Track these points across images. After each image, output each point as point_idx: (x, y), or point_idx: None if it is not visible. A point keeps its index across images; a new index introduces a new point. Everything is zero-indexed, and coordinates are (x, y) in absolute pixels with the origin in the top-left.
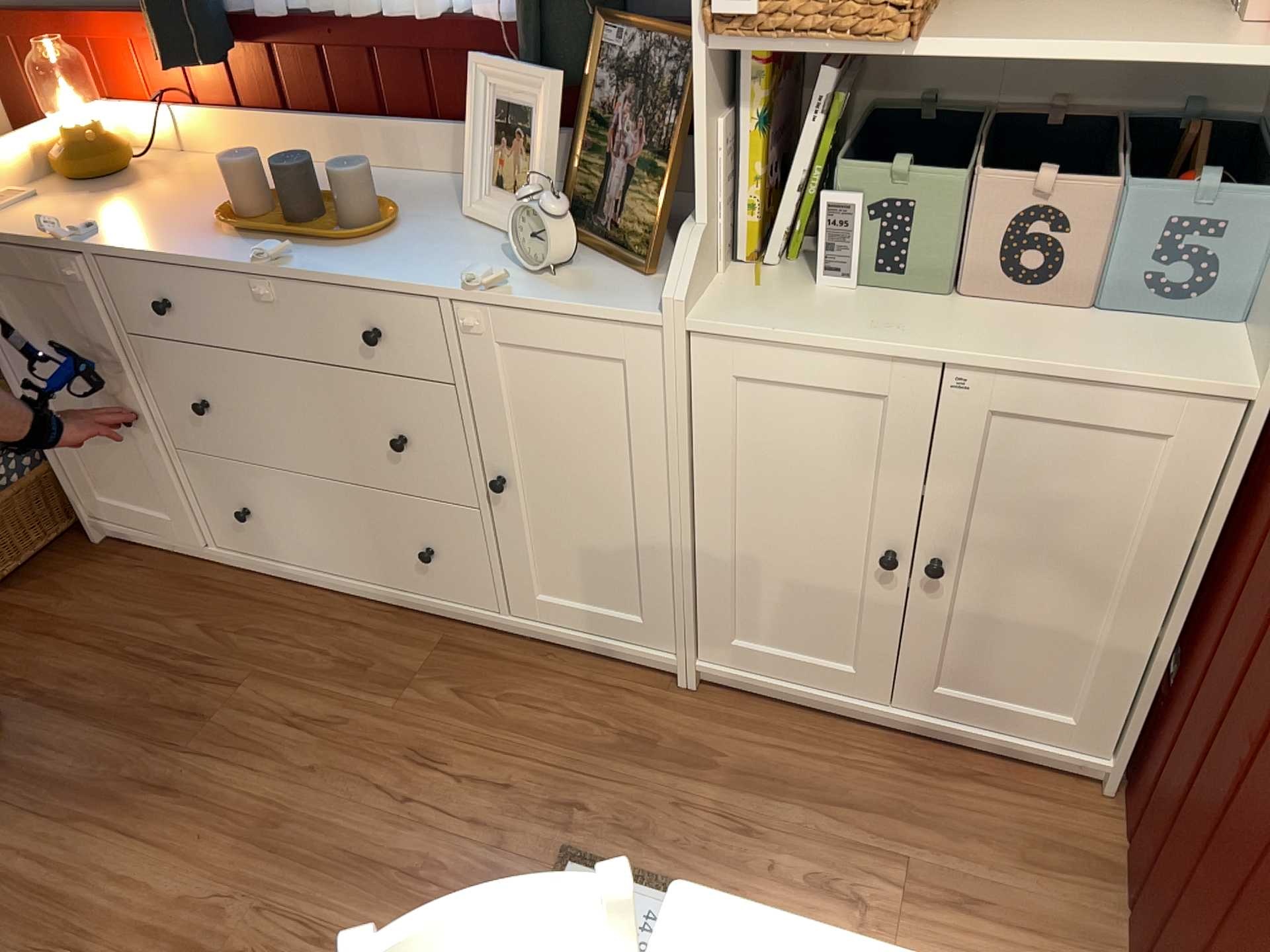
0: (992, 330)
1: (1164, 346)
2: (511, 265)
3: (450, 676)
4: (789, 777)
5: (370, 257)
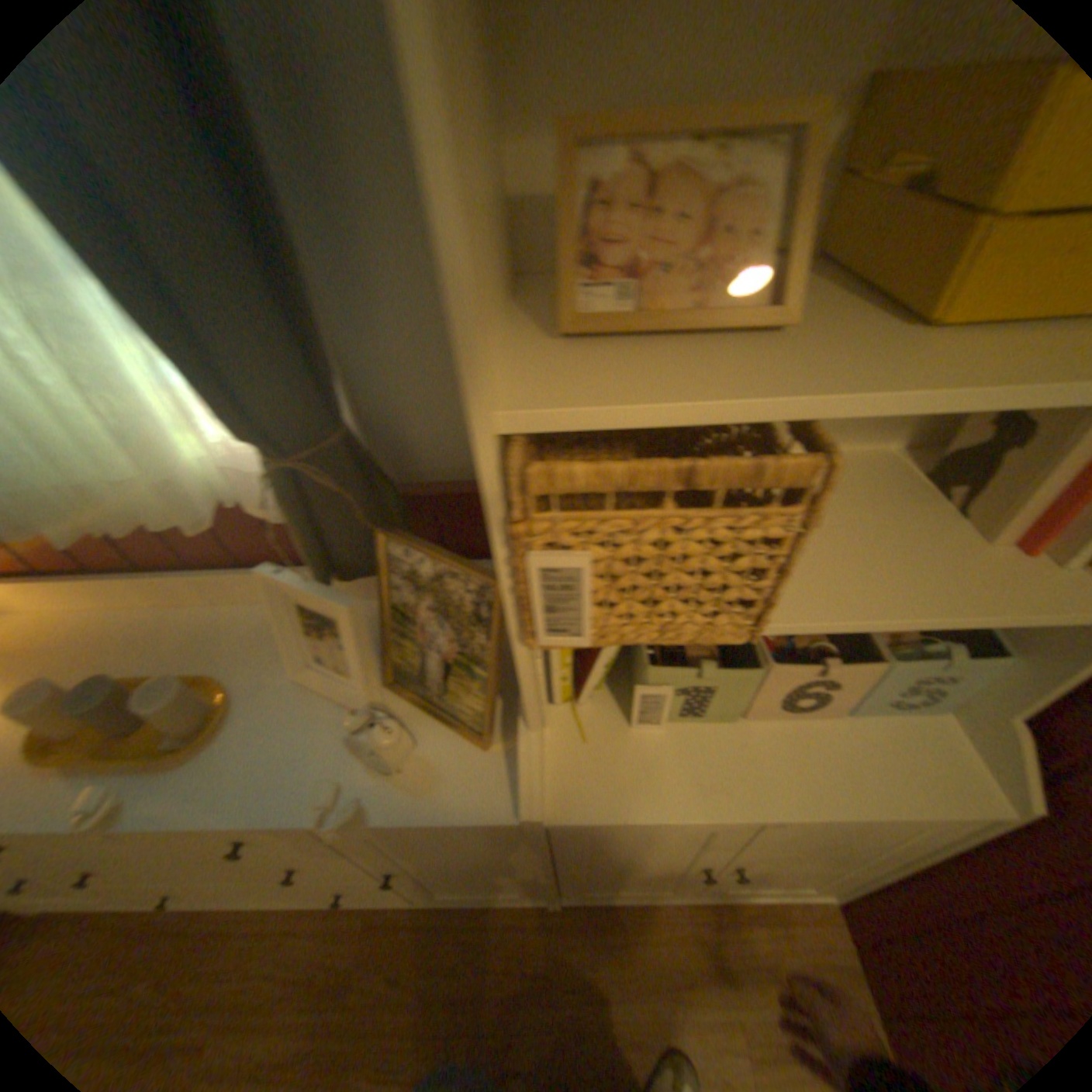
0: (797, 764)
1: (927, 755)
2: (347, 757)
3: (376, 971)
4: (648, 981)
5: (195, 774)
